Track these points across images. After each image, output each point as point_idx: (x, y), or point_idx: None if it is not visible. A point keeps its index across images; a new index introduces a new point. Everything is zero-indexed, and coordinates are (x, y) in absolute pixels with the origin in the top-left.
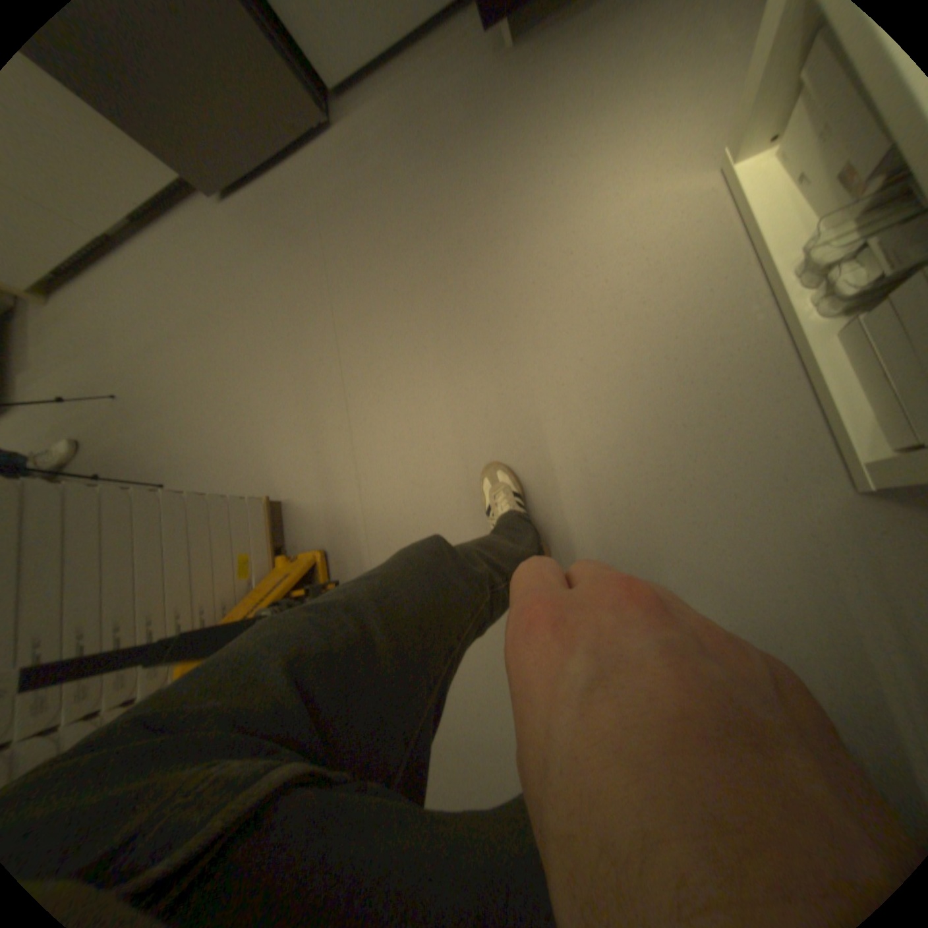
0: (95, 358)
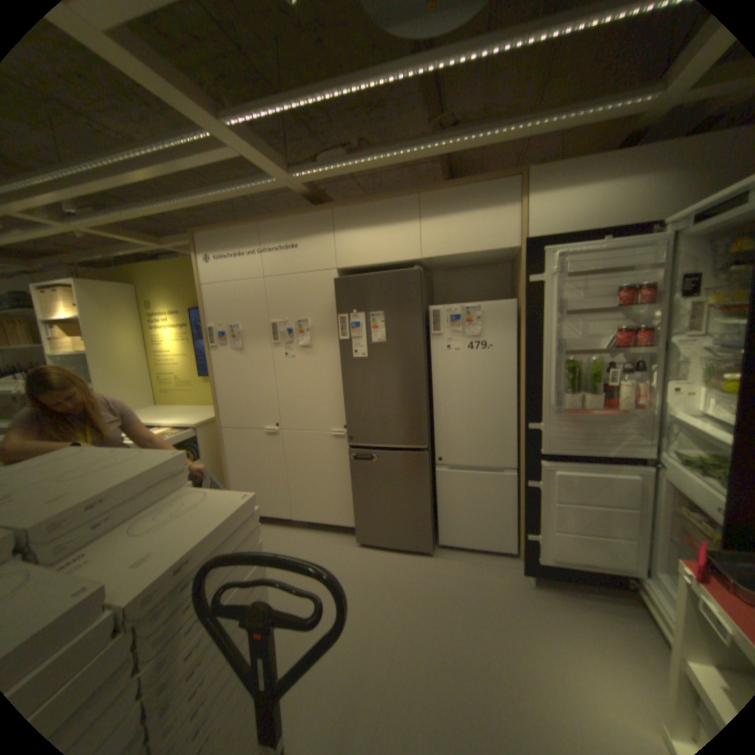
0: None
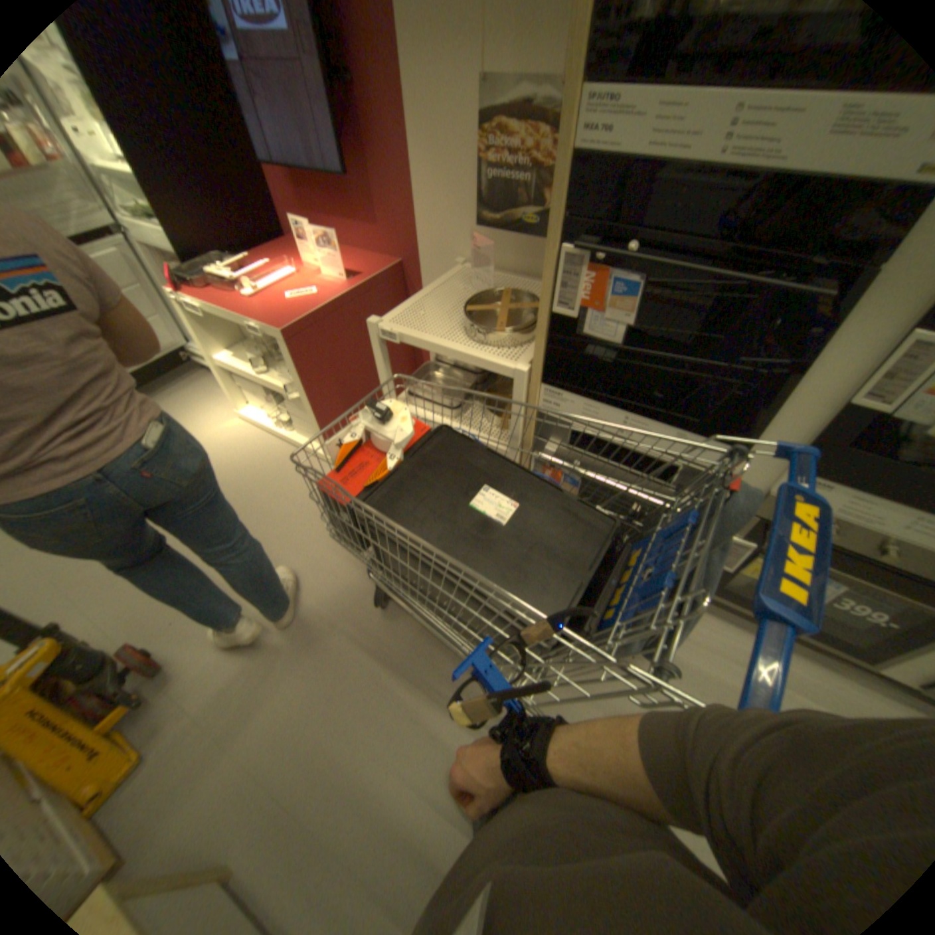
0: None
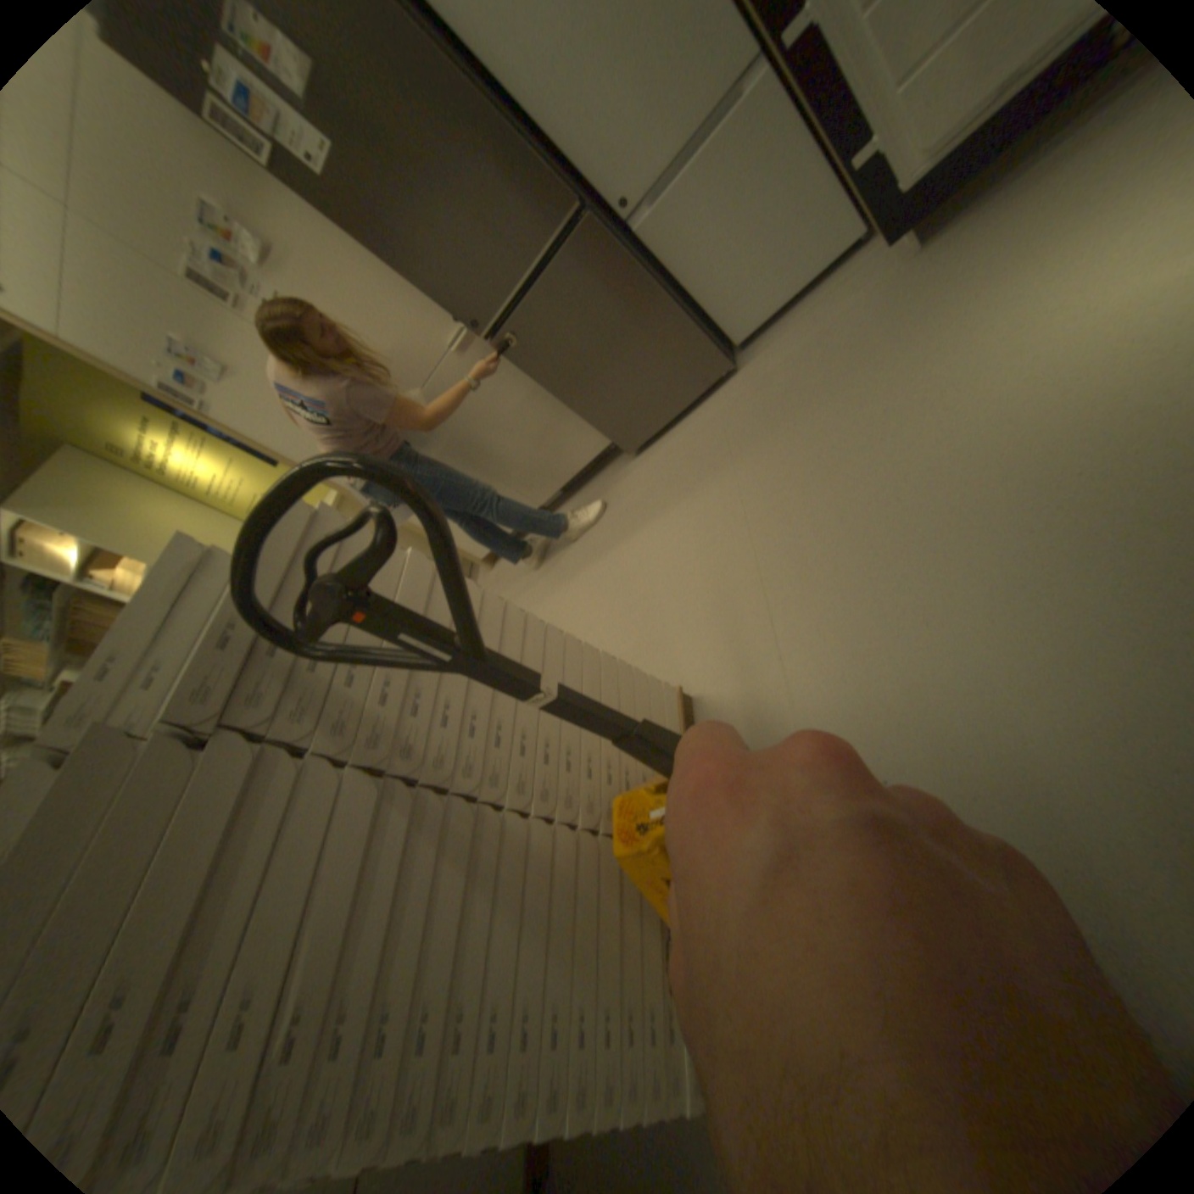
0: (523, 602)
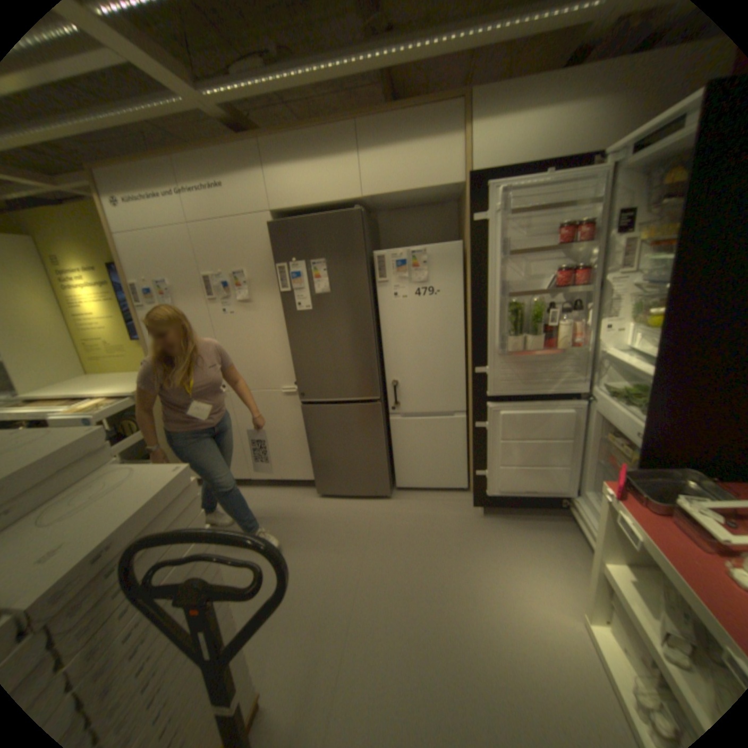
0: None
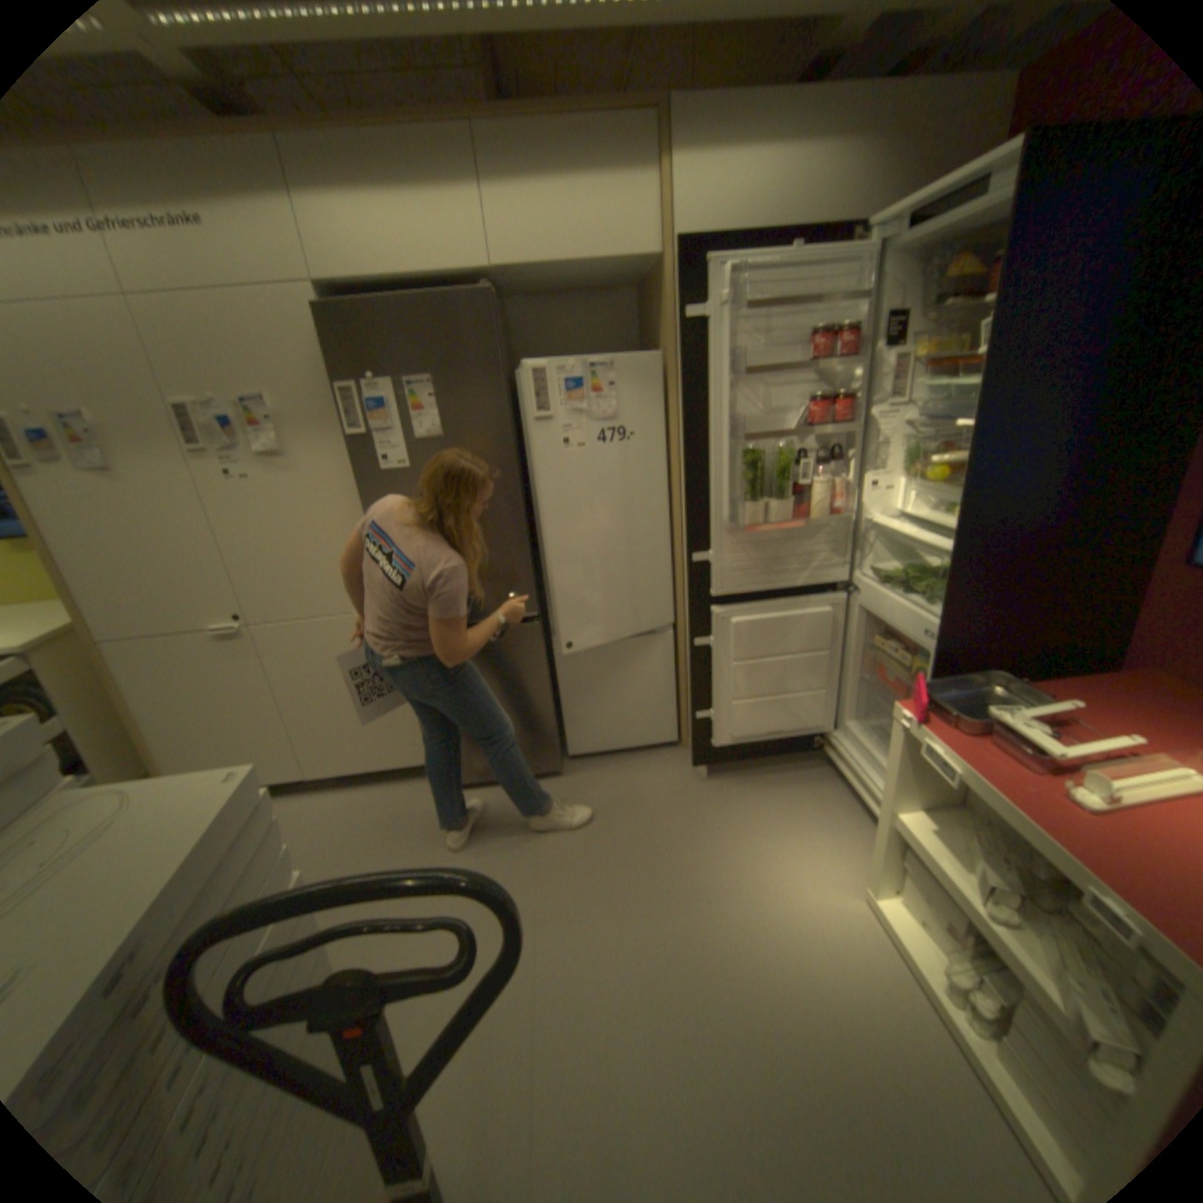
0: None
